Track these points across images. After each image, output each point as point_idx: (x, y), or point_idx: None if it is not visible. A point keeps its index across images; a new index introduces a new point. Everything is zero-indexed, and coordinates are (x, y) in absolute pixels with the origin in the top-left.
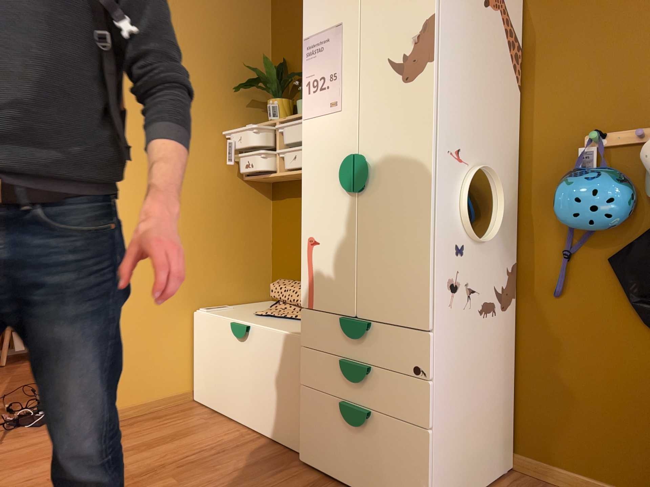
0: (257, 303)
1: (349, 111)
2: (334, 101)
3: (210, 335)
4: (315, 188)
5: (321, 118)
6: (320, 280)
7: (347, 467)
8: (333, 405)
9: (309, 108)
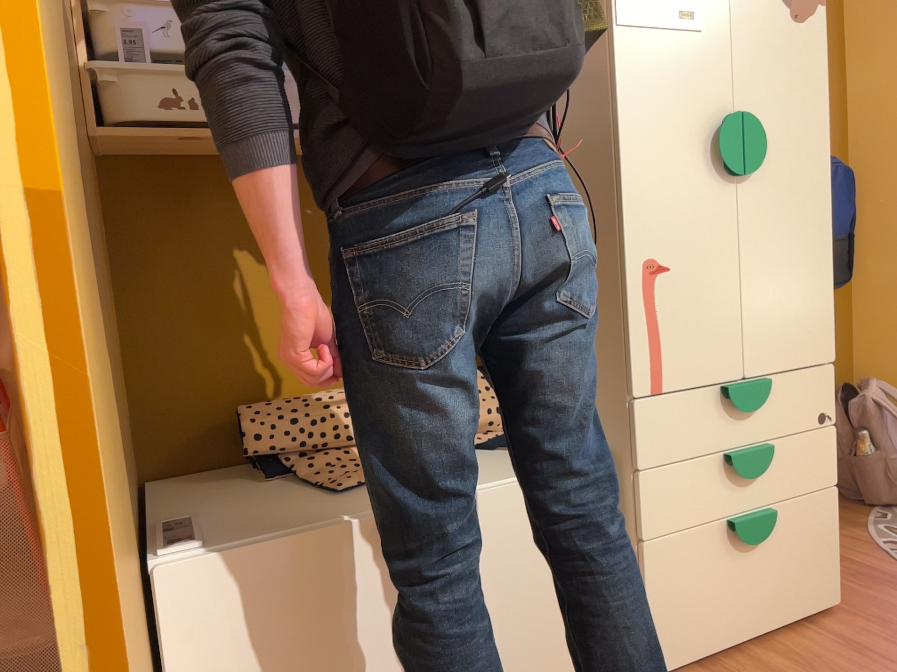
0: (166, 492)
1: (718, 39)
2: (690, 11)
3: (271, 602)
4: (656, 166)
5: (662, 35)
6: (677, 336)
7: (740, 615)
8: (712, 537)
9: (635, 6)
